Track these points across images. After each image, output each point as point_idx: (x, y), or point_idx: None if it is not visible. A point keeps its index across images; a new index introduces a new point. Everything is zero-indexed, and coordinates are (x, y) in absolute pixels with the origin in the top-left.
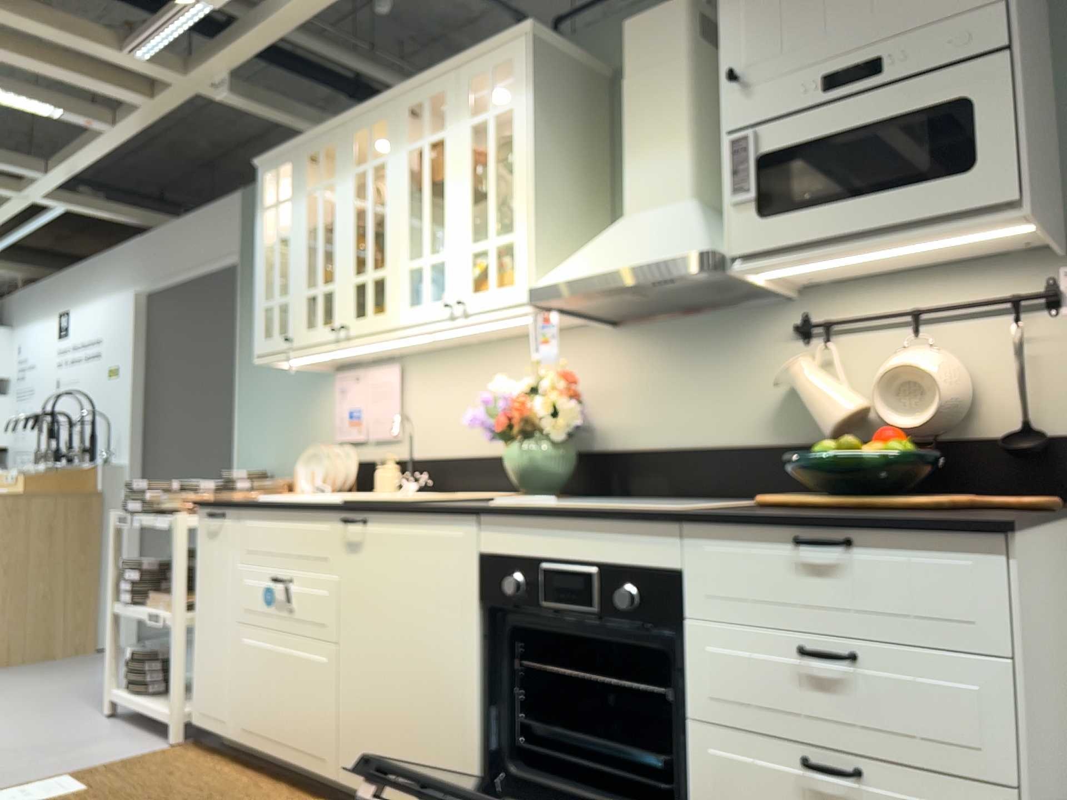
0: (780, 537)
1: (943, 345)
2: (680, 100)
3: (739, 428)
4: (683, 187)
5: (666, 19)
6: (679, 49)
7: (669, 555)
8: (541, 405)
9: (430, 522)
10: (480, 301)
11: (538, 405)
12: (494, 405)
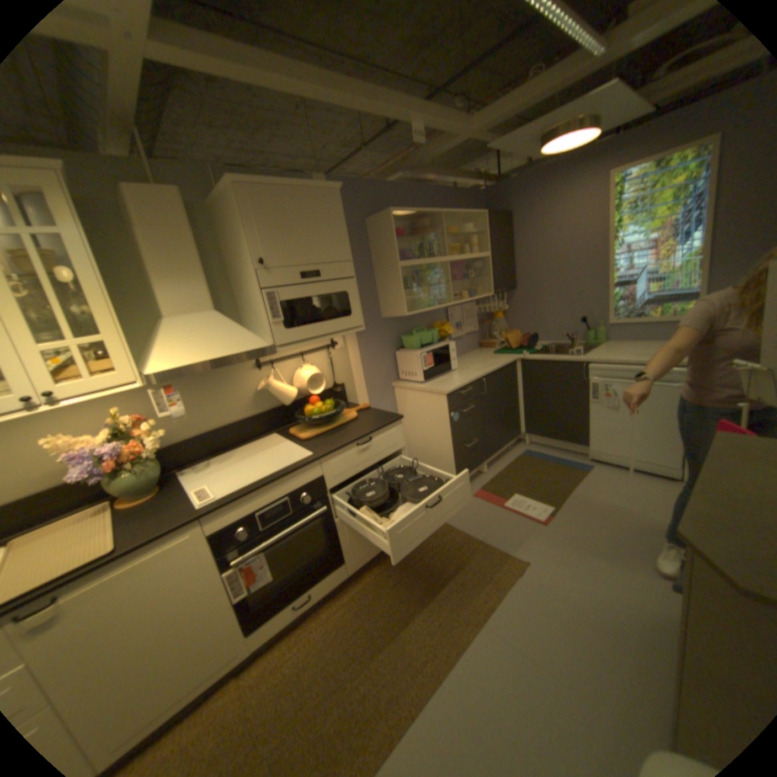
0: (352, 446)
1: (307, 363)
2: (192, 253)
3: (238, 412)
4: (208, 304)
5: (166, 197)
6: (182, 220)
7: (317, 473)
8: (144, 442)
9: (152, 547)
10: (75, 389)
11: (140, 443)
12: (75, 458)
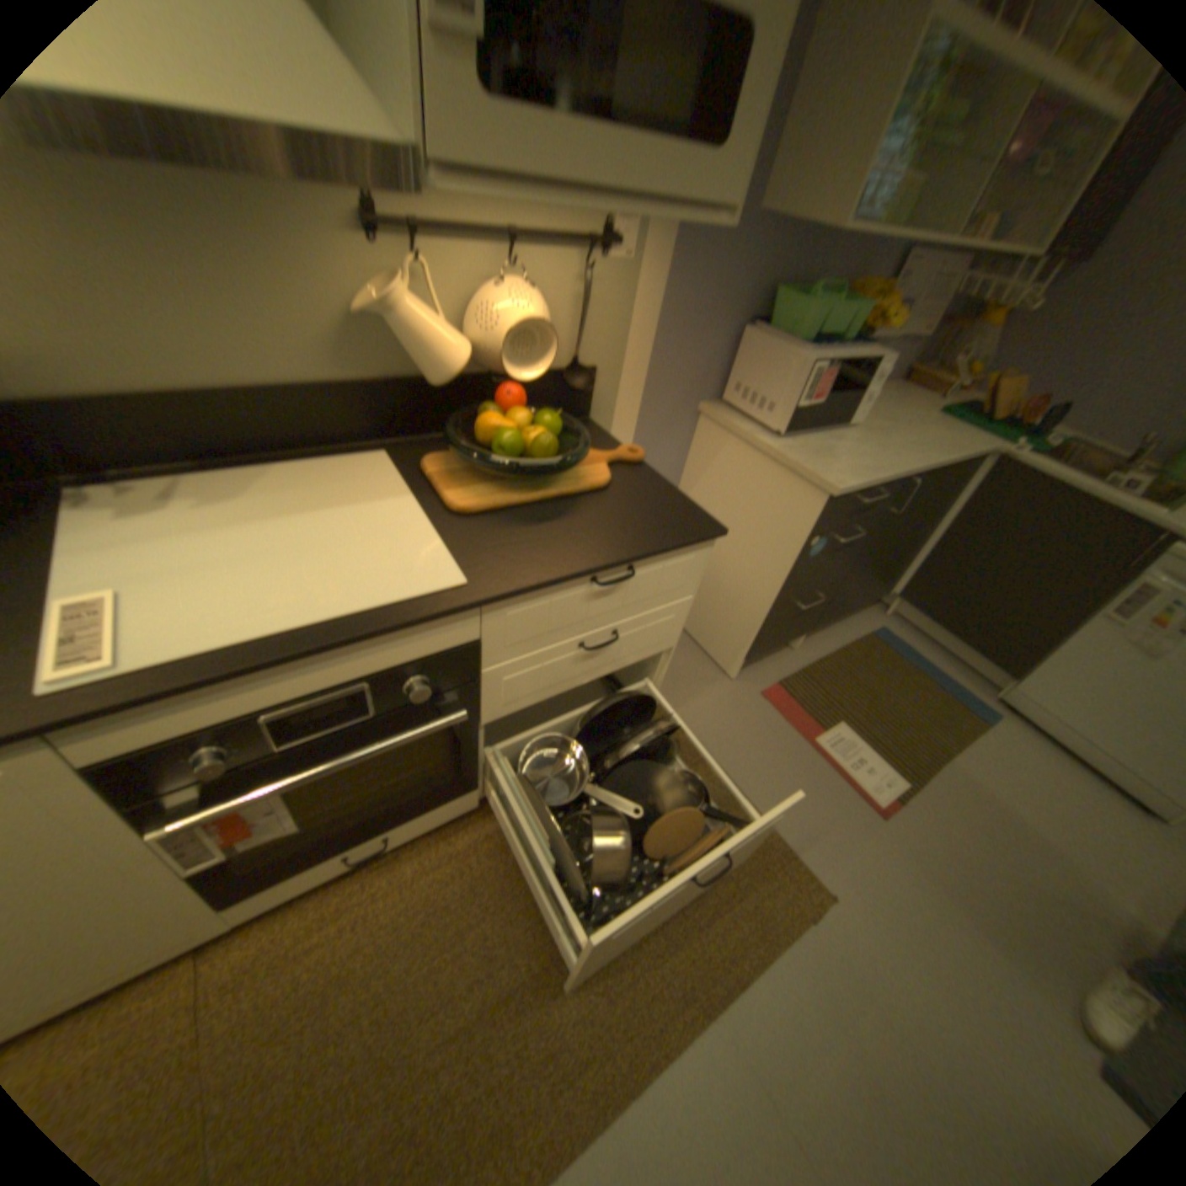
0: (580, 580)
1: (523, 269)
2: None
3: (284, 354)
4: None
5: None
6: None
7: (465, 632)
8: None
9: None
10: None
11: None
12: None
